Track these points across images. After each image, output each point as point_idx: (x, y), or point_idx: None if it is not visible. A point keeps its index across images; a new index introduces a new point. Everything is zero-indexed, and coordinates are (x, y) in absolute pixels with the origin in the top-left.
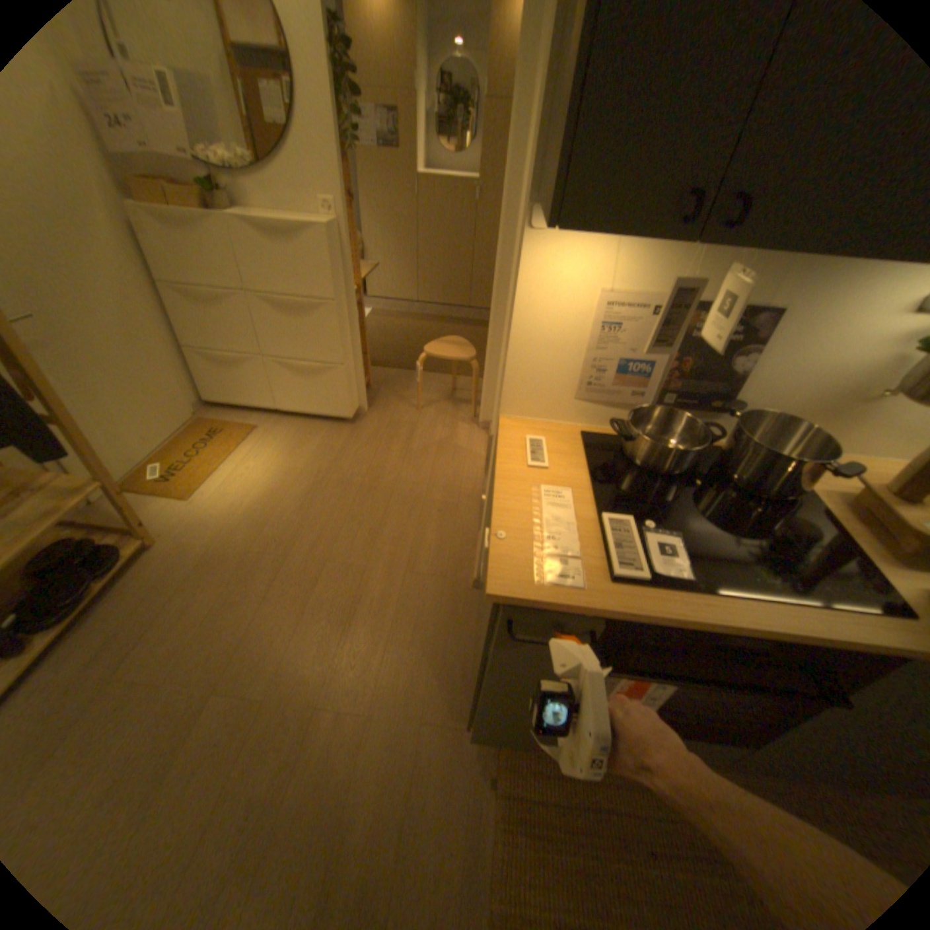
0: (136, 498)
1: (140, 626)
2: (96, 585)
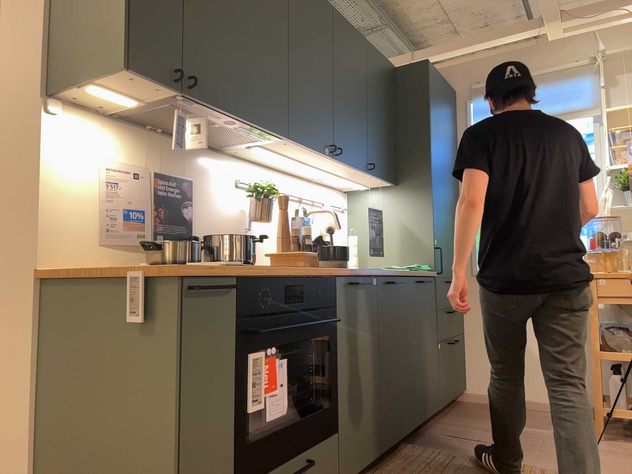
0: None
1: None
2: None
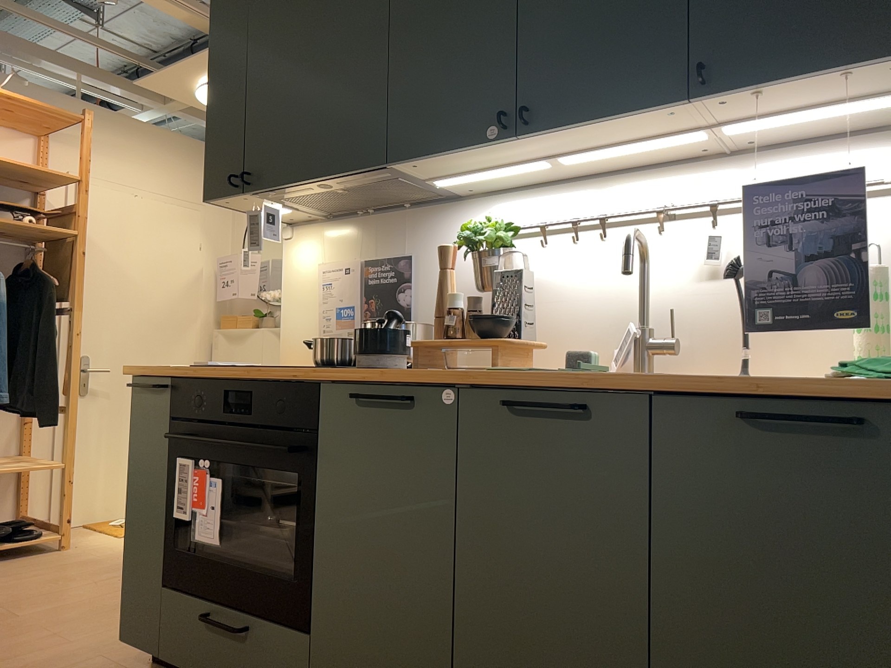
0: (90, 531)
1: (5, 574)
2: (7, 544)
